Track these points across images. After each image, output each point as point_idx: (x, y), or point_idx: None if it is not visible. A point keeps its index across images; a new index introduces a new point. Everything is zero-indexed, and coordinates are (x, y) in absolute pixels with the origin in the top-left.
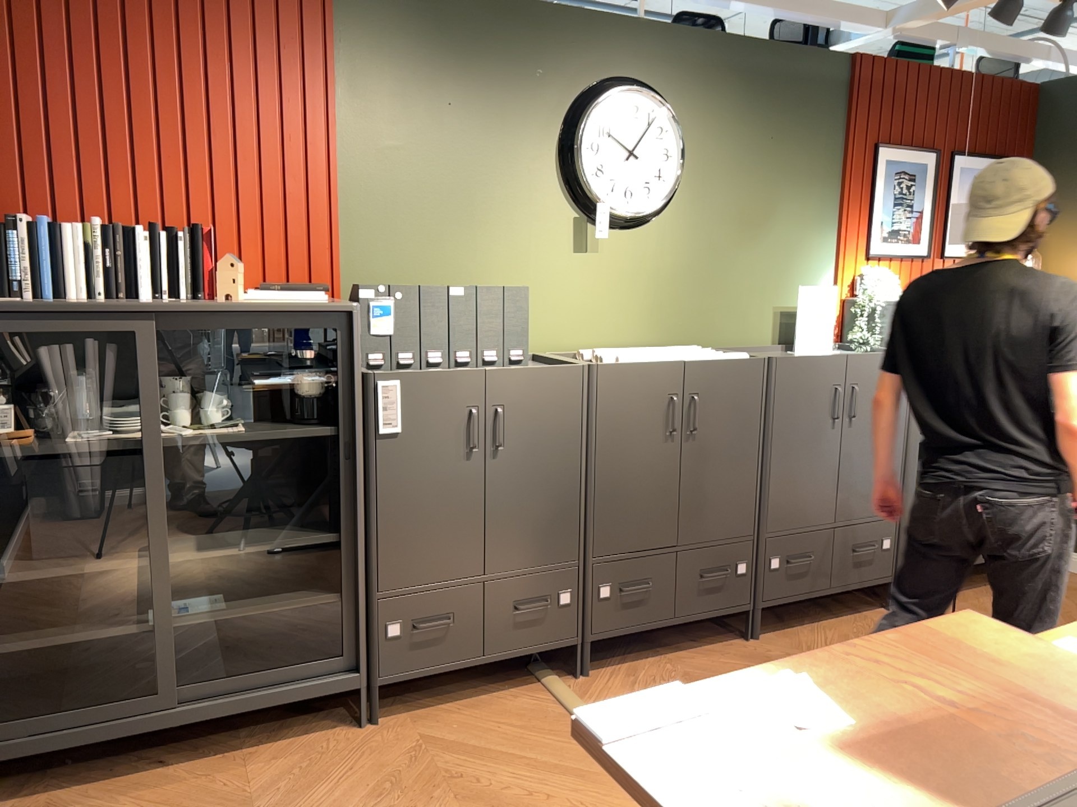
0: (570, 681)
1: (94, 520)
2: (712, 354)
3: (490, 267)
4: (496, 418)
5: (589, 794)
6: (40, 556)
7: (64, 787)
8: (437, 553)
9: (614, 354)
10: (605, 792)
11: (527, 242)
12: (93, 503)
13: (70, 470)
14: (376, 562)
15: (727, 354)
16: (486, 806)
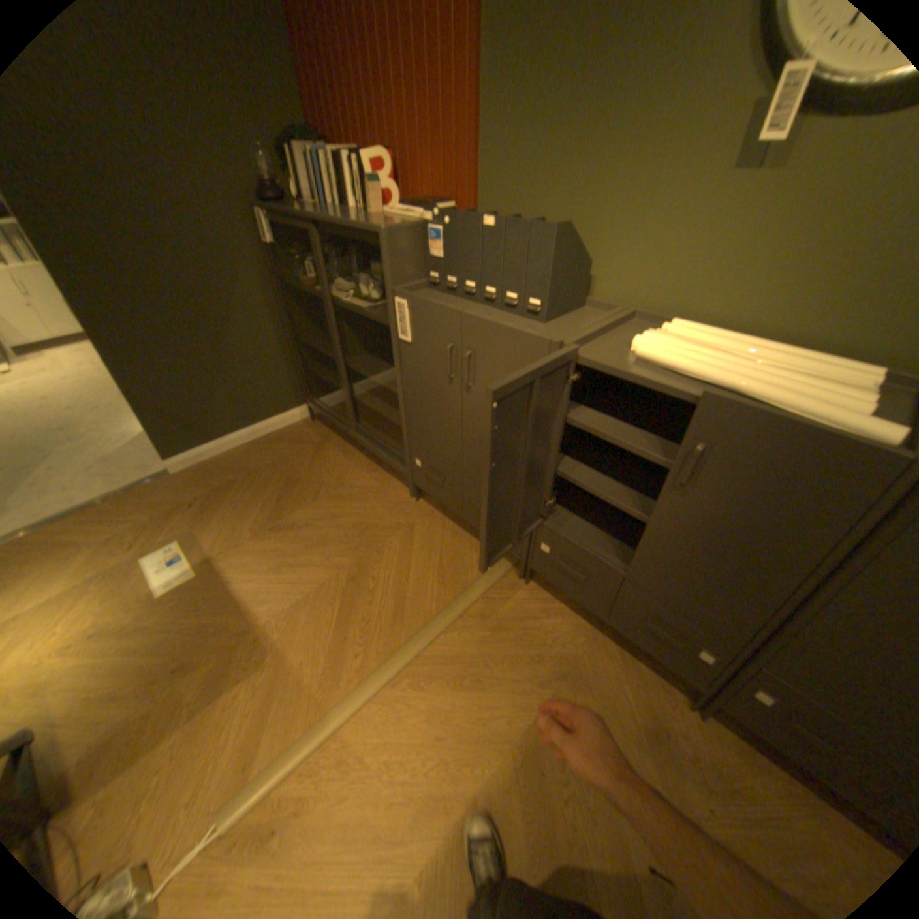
0: (516, 575)
1: (337, 333)
2: (809, 399)
3: (606, 189)
4: (469, 360)
5: (383, 625)
6: (330, 341)
7: (340, 436)
8: (437, 437)
9: (652, 340)
10: (388, 635)
11: (662, 151)
12: (335, 324)
13: (328, 305)
14: (409, 420)
15: (844, 412)
16: (359, 575)
